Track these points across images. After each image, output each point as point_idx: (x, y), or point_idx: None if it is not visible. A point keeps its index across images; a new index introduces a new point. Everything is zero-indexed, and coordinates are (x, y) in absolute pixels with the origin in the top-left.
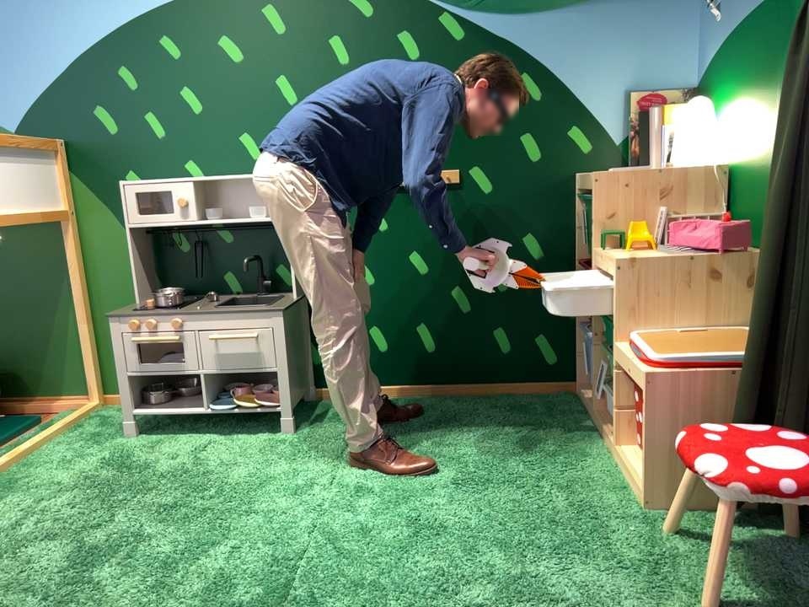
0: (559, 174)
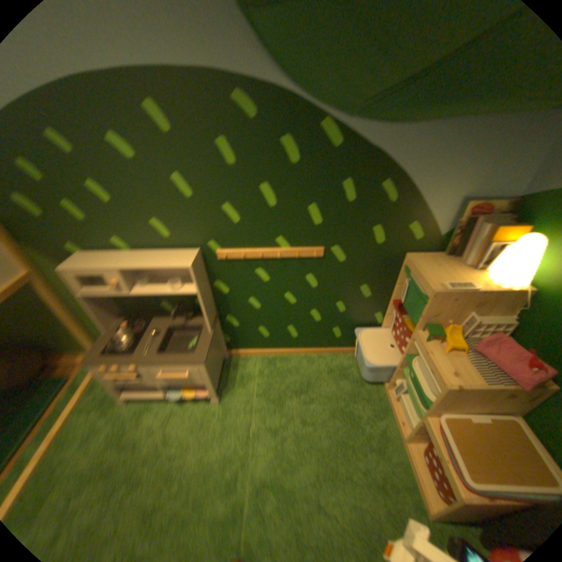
0: (395, 252)
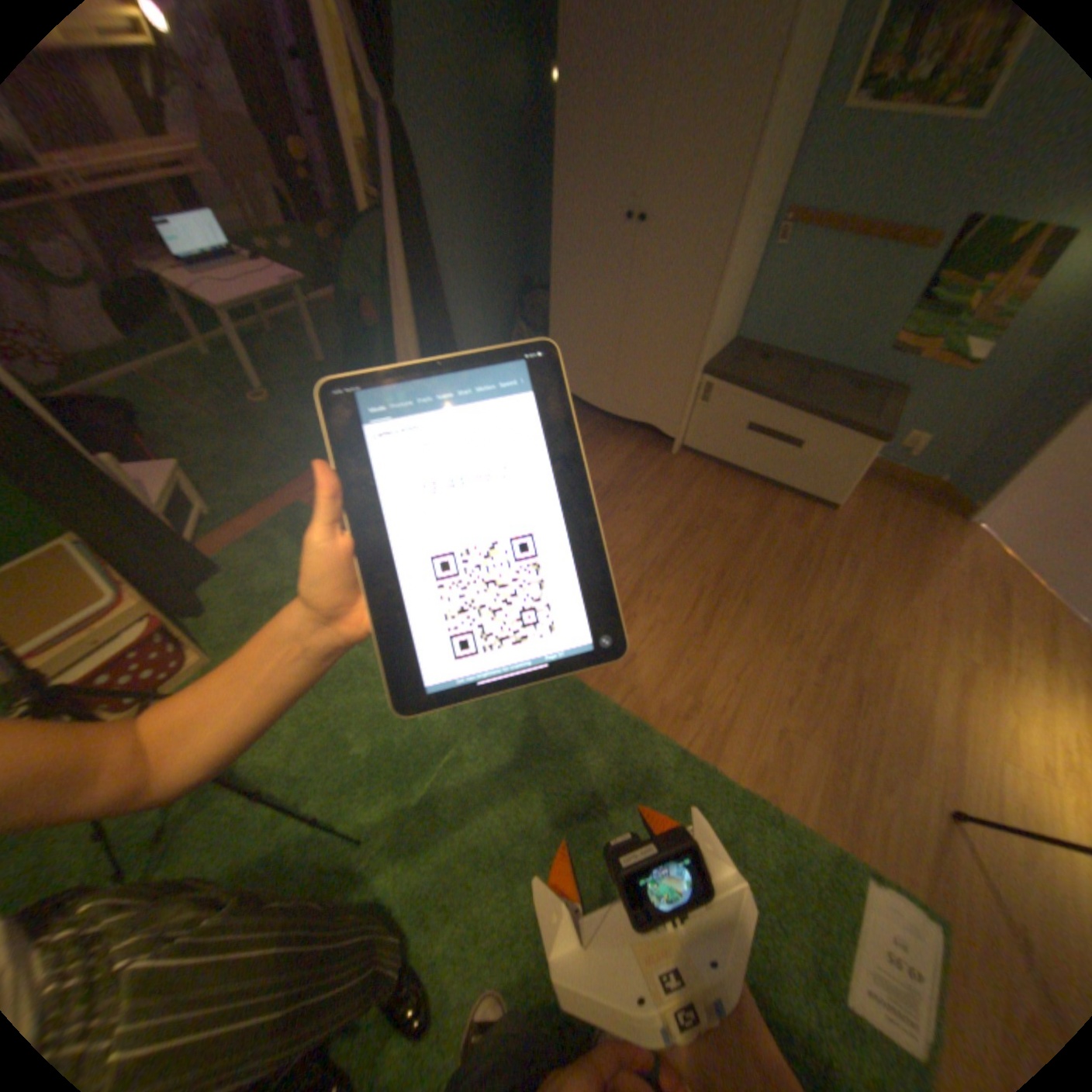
0: None
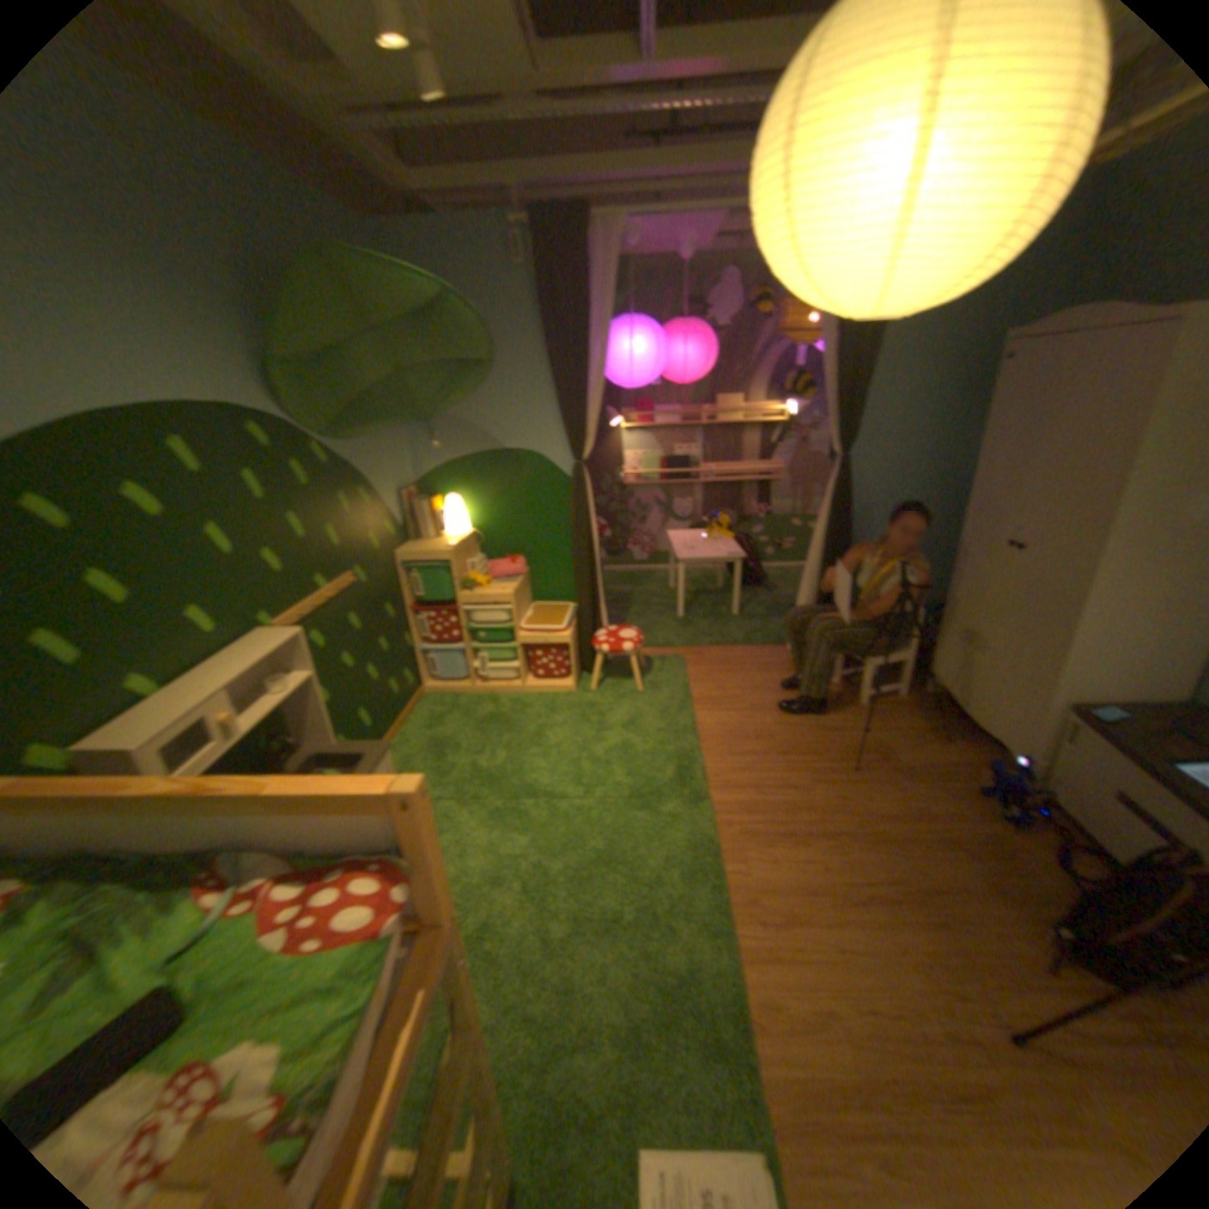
0: (385, 555)
